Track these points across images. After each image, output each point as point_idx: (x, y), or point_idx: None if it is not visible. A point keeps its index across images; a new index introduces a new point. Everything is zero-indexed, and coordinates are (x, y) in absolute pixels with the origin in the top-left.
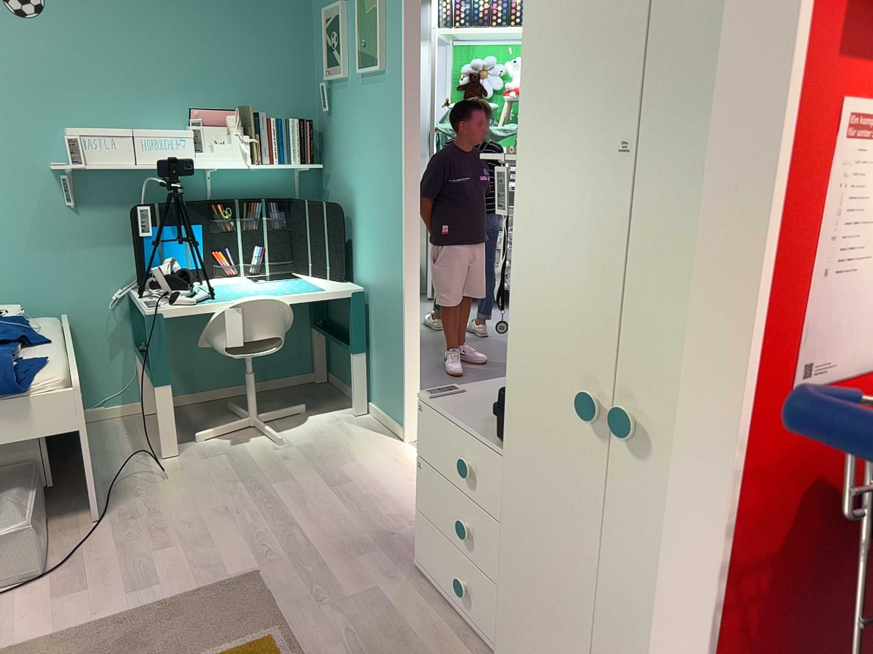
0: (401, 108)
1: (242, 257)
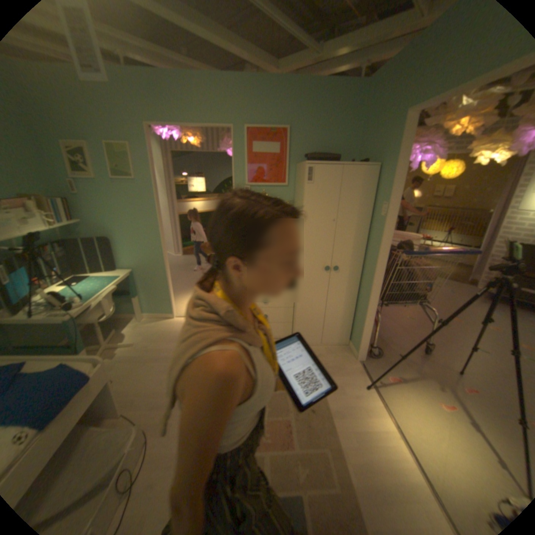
0: (151, 196)
1: (46, 277)
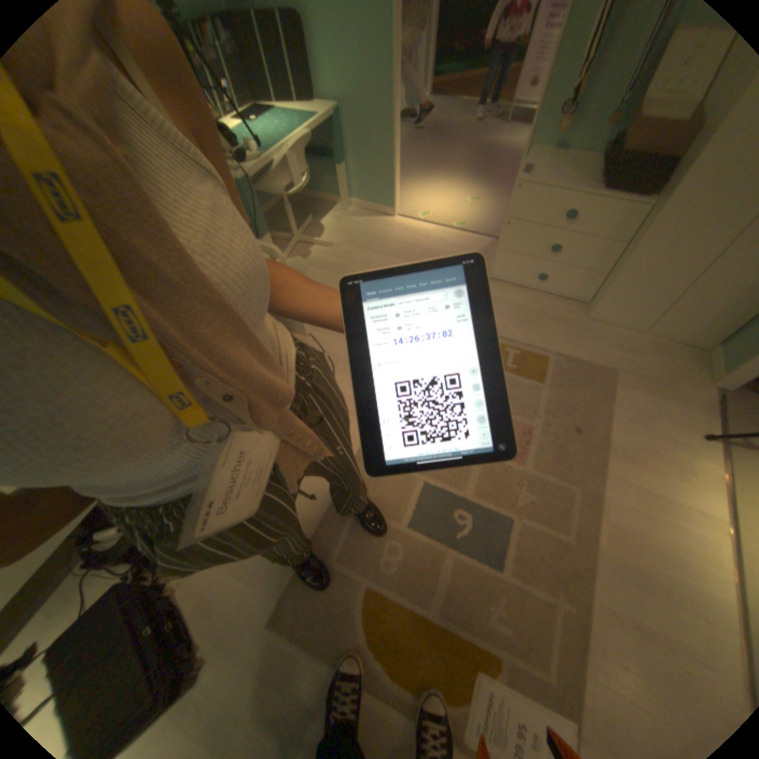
0: None
1: (216, 97)
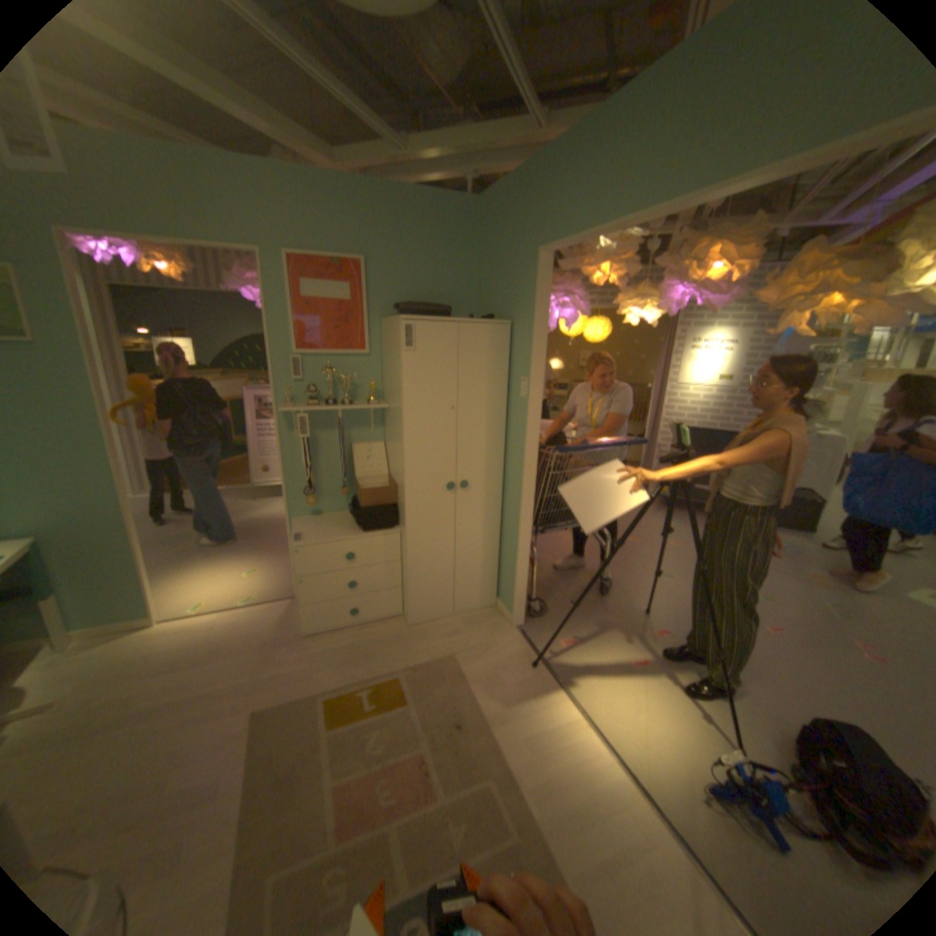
0: (84, 376)
1: None
